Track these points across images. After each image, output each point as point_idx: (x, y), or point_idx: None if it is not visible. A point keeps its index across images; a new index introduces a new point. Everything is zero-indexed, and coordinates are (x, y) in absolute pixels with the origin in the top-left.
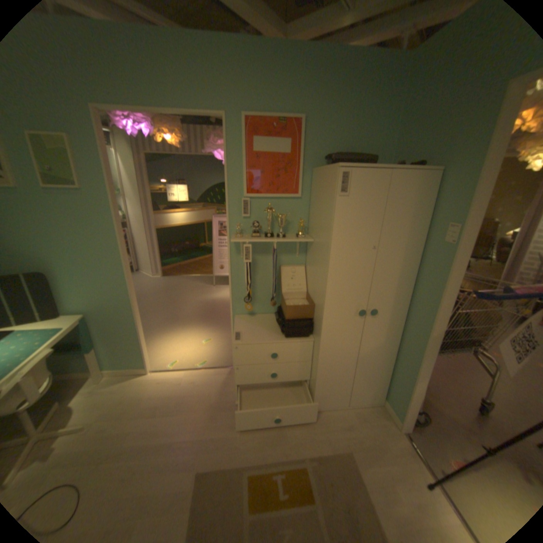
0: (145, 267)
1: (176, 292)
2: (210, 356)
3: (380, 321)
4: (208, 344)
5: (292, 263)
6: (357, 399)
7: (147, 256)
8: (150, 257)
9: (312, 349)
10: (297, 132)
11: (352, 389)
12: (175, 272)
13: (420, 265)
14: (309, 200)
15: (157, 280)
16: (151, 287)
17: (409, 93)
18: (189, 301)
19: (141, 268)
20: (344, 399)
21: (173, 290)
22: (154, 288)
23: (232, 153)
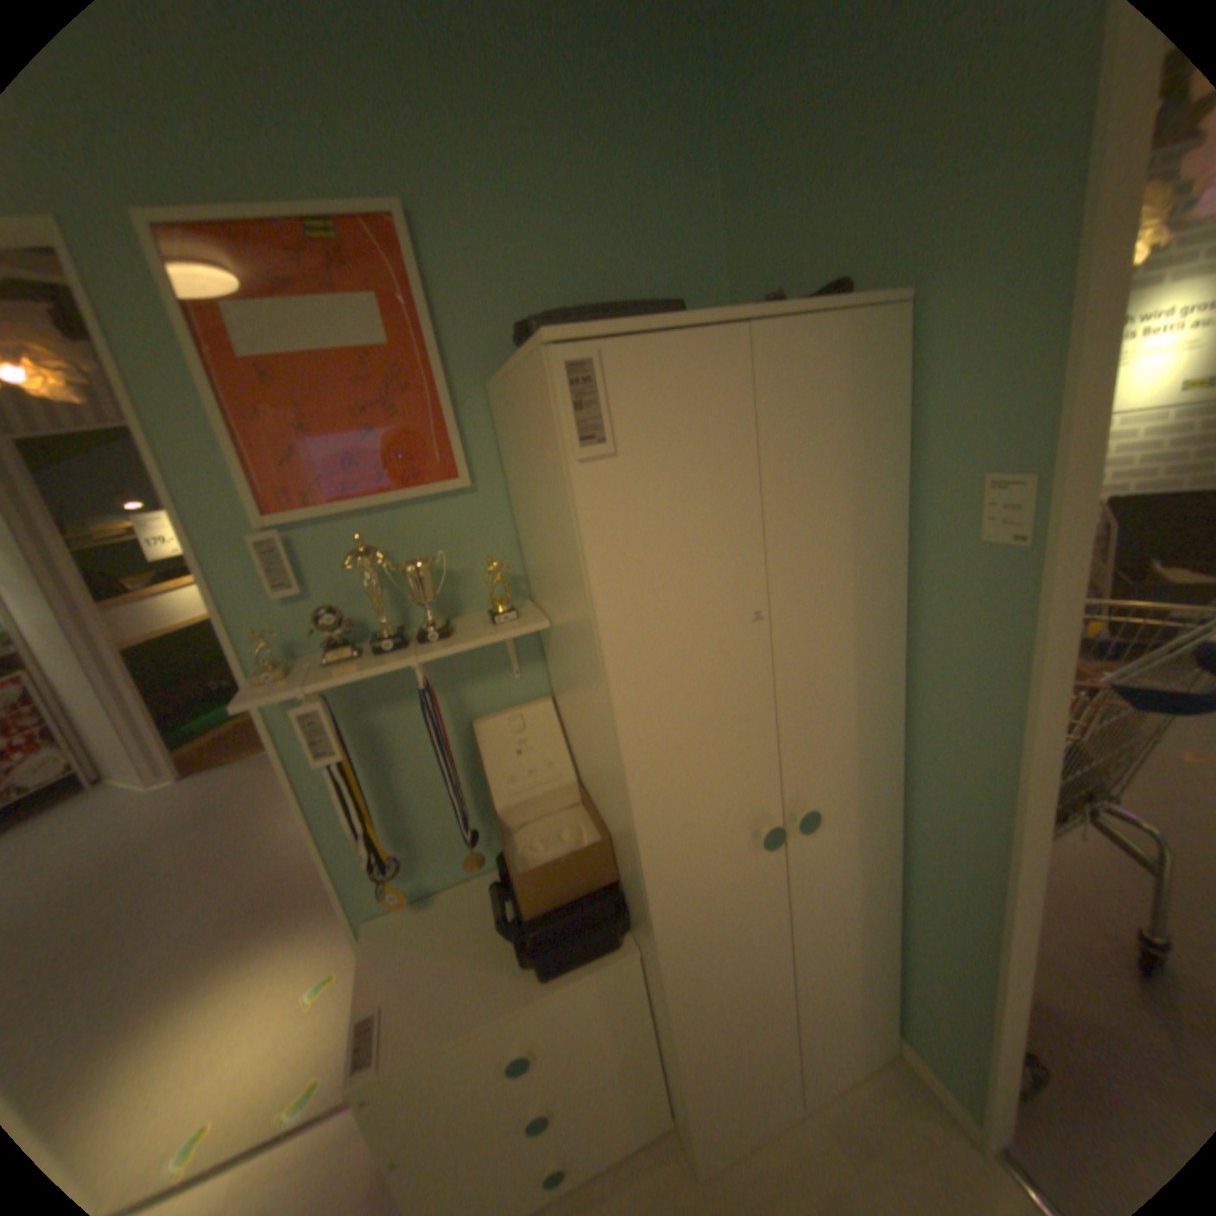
0: (120, 770)
1: (221, 825)
2: (331, 1054)
3: (835, 837)
4: (325, 1001)
5: (508, 700)
6: (823, 1077)
7: (113, 739)
8: (123, 740)
9: (644, 984)
10: (390, 264)
11: (804, 1060)
12: (224, 755)
13: (910, 627)
14: (504, 491)
15: (161, 801)
16: (140, 832)
17: (726, 96)
18: (262, 848)
19: (109, 773)
20: (788, 1099)
21: (212, 820)
22: (150, 832)
23: (151, 380)
